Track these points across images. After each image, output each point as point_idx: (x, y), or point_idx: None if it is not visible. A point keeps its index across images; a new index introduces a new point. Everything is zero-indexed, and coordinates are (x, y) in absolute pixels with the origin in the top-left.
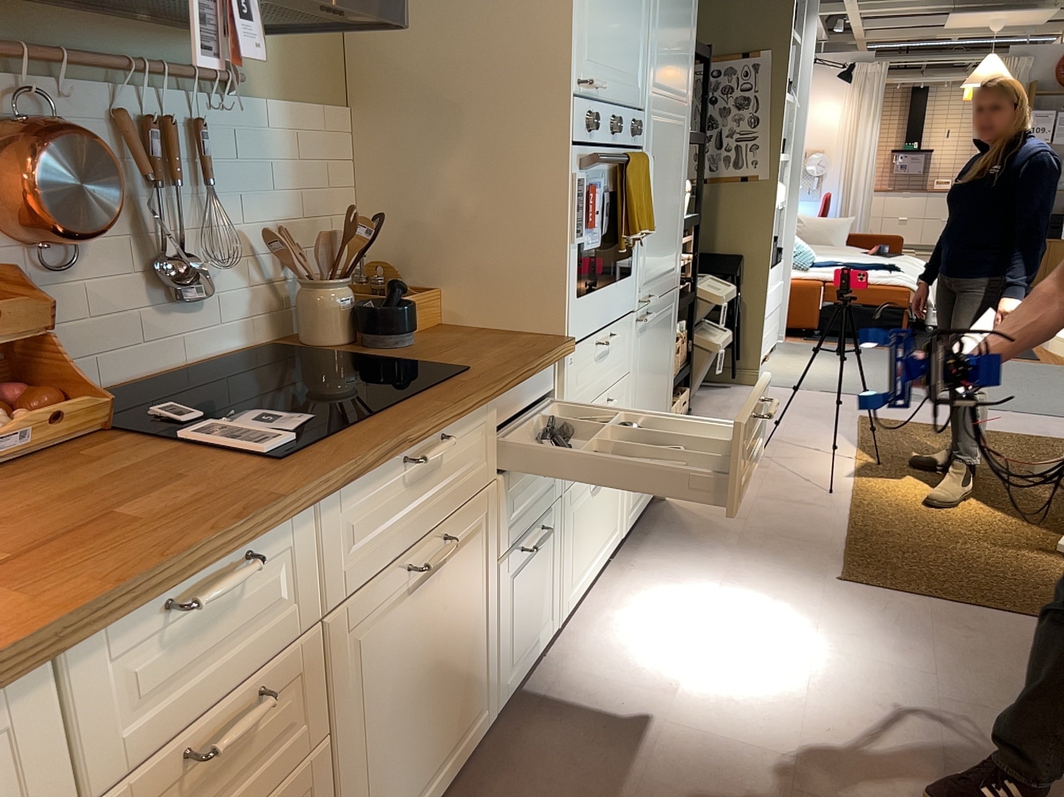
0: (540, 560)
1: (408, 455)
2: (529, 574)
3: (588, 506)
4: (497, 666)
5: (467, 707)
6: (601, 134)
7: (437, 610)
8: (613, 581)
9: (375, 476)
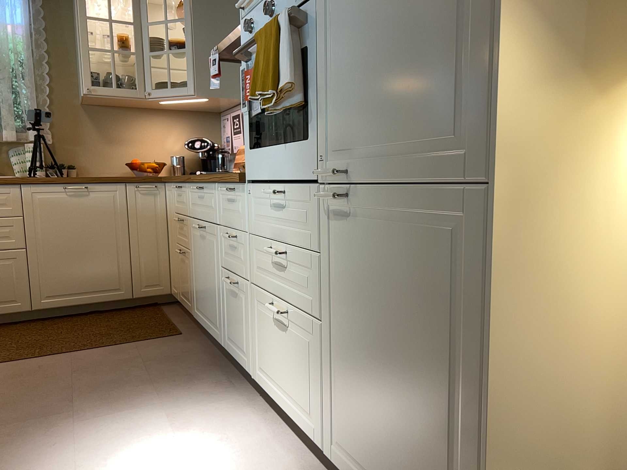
0: (239, 306)
1: (196, 186)
2: (233, 302)
3: (273, 330)
4: (222, 323)
5: (213, 315)
6: (263, 22)
7: (204, 254)
8: (302, 469)
9: (192, 186)
